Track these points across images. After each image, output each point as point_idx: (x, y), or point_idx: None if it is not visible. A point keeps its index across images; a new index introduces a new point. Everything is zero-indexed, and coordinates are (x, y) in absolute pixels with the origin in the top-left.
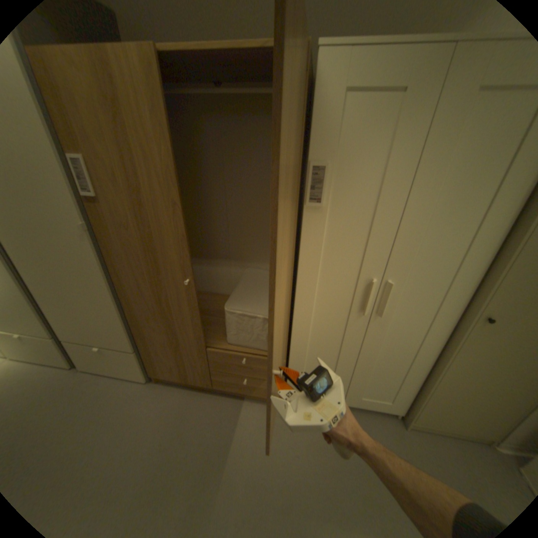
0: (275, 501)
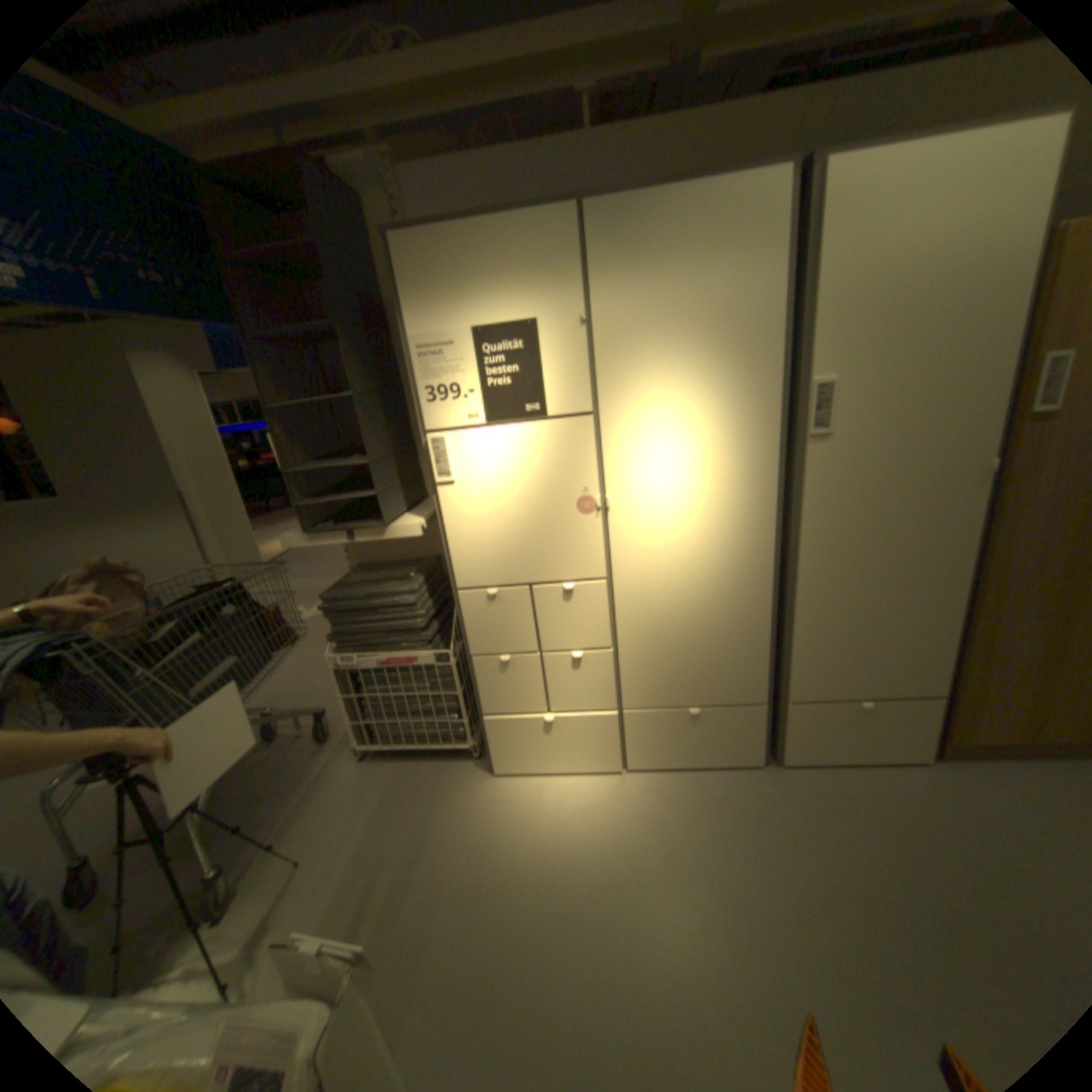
0: None
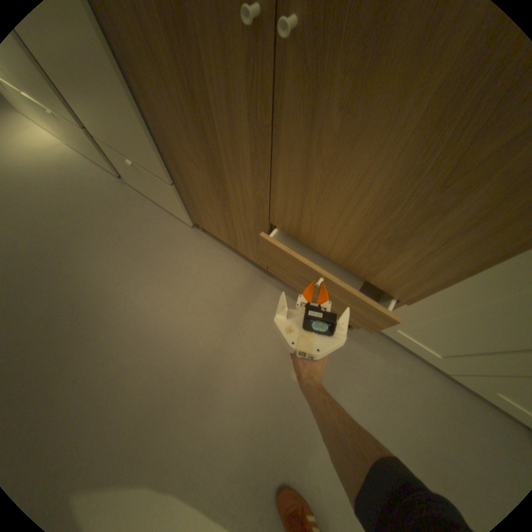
0: (305, 433)
